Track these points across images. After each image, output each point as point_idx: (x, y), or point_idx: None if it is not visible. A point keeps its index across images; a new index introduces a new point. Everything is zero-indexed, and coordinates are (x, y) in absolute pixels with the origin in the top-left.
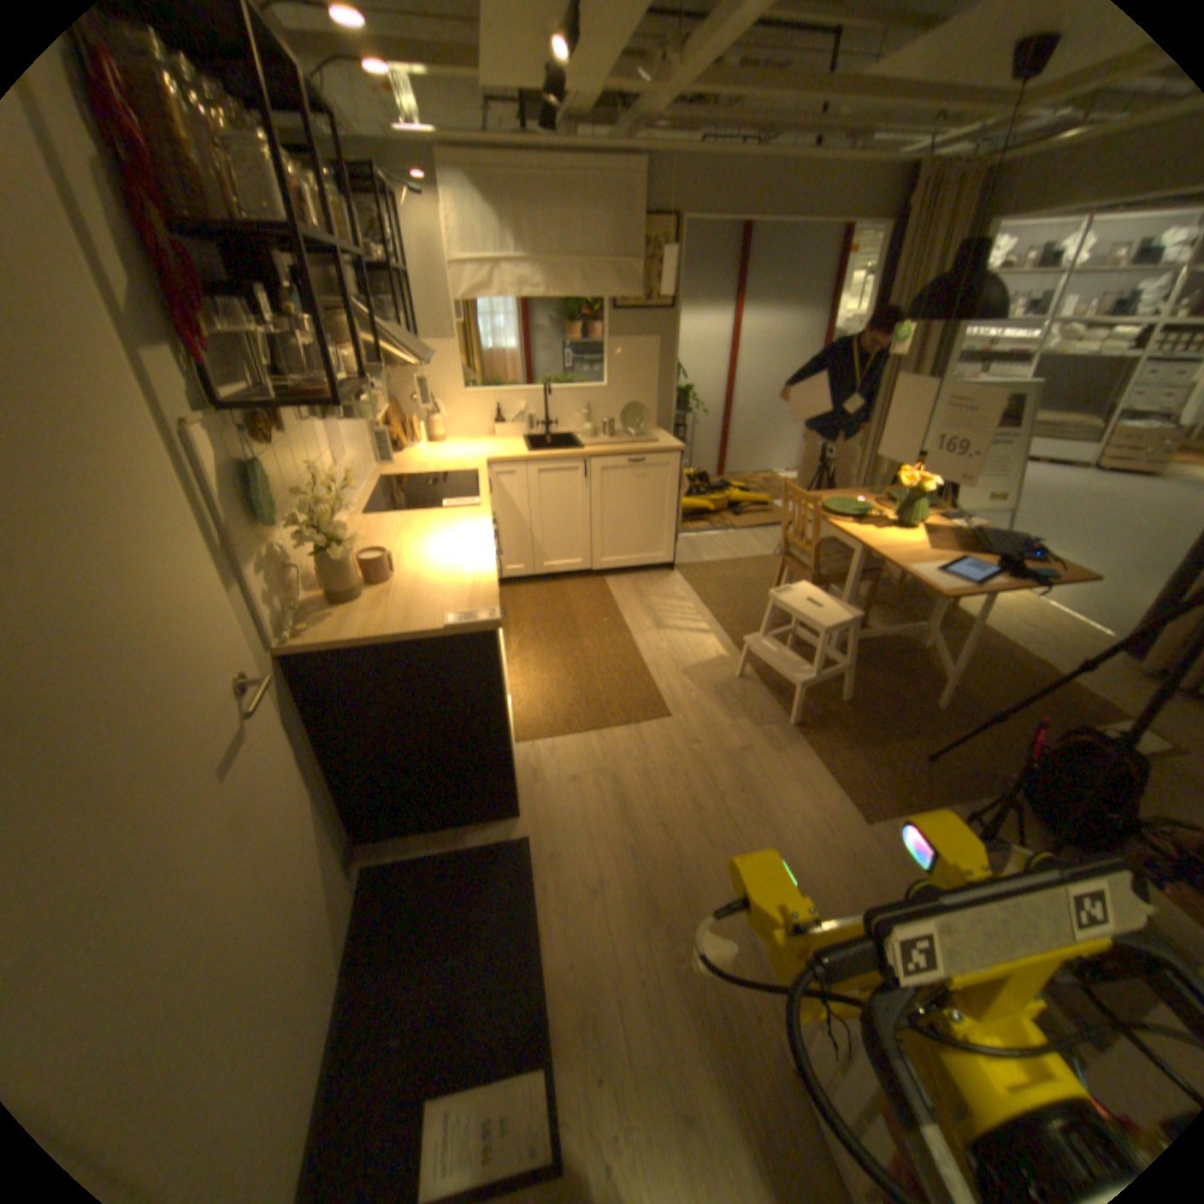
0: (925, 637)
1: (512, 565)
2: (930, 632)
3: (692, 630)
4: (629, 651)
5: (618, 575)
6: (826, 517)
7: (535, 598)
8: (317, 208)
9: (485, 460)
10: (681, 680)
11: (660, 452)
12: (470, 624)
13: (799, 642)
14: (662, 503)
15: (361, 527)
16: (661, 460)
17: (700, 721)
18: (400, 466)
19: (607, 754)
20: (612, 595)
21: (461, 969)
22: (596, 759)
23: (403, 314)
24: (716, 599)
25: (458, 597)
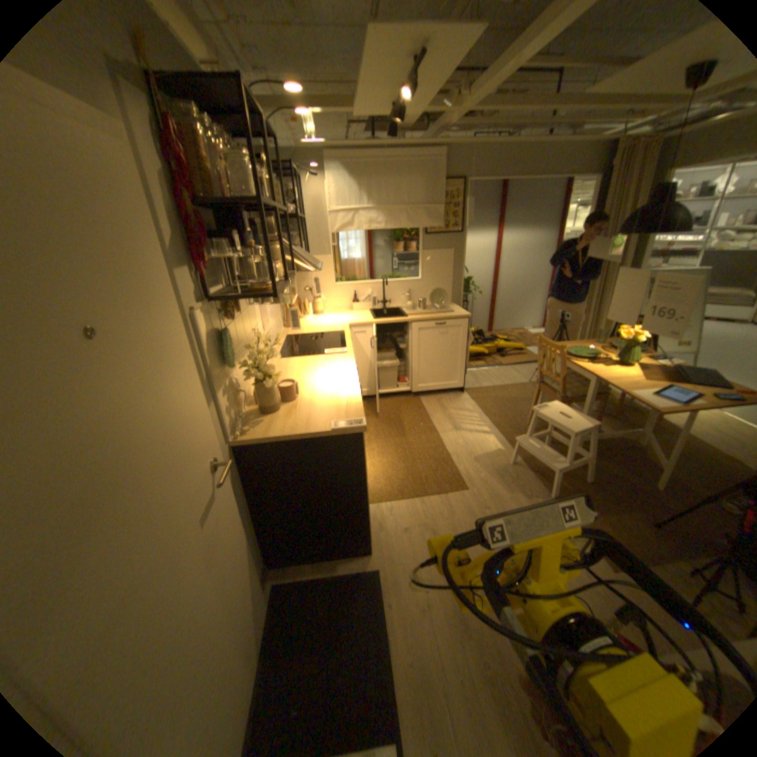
0: (641, 439)
1: (362, 388)
2: (646, 435)
3: (479, 431)
4: (438, 445)
5: (428, 395)
6: (569, 359)
7: (376, 409)
8: (265, 186)
9: (347, 325)
10: (473, 465)
11: (454, 318)
12: (347, 428)
13: (553, 441)
14: (456, 349)
15: (277, 366)
16: (455, 322)
17: (488, 494)
18: (297, 329)
19: (427, 514)
20: (425, 408)
21: (337, 662)
22: (420, 517)
23: (303, 241)
24: (493, 411)
25: (338, 411)
